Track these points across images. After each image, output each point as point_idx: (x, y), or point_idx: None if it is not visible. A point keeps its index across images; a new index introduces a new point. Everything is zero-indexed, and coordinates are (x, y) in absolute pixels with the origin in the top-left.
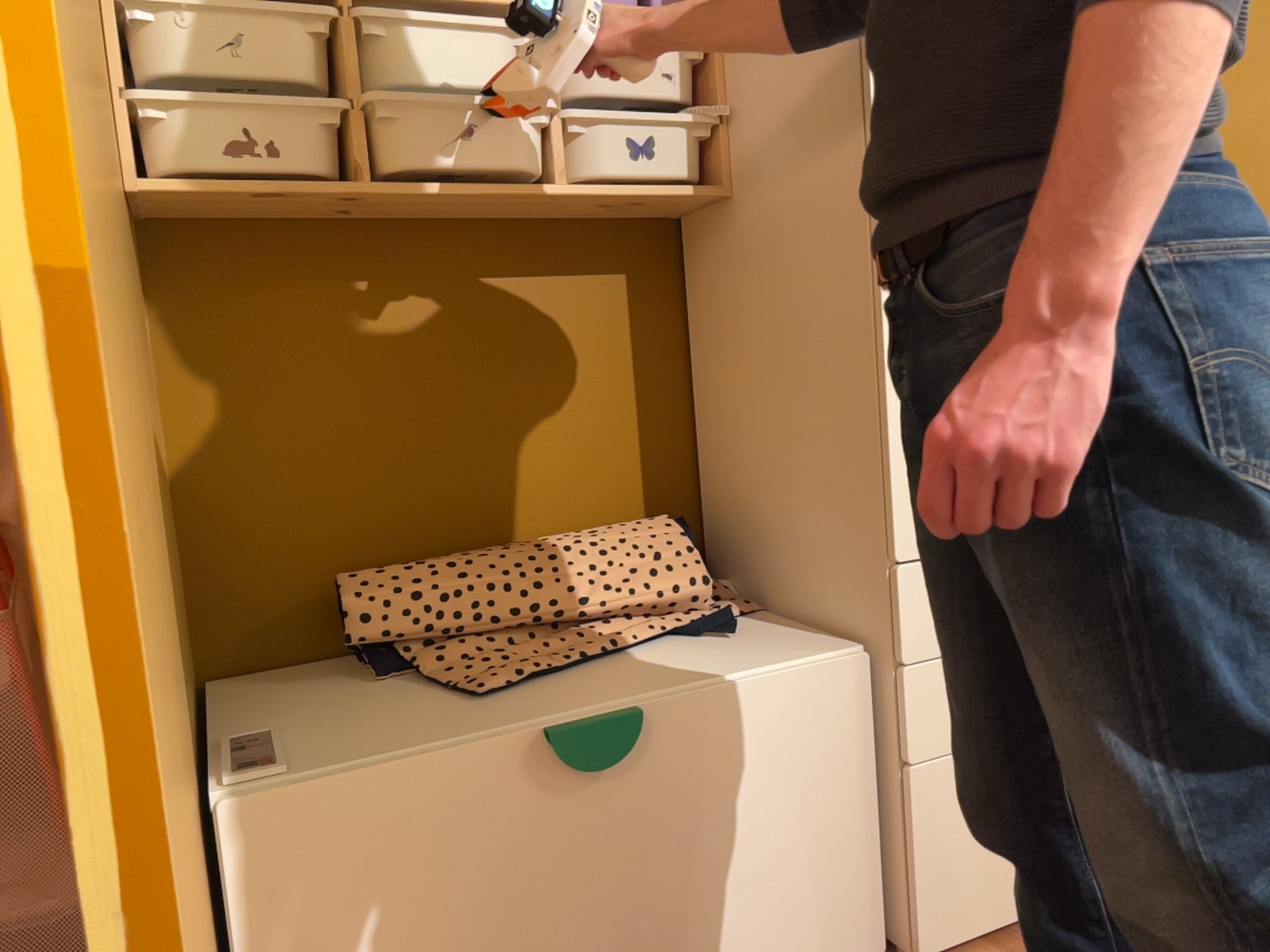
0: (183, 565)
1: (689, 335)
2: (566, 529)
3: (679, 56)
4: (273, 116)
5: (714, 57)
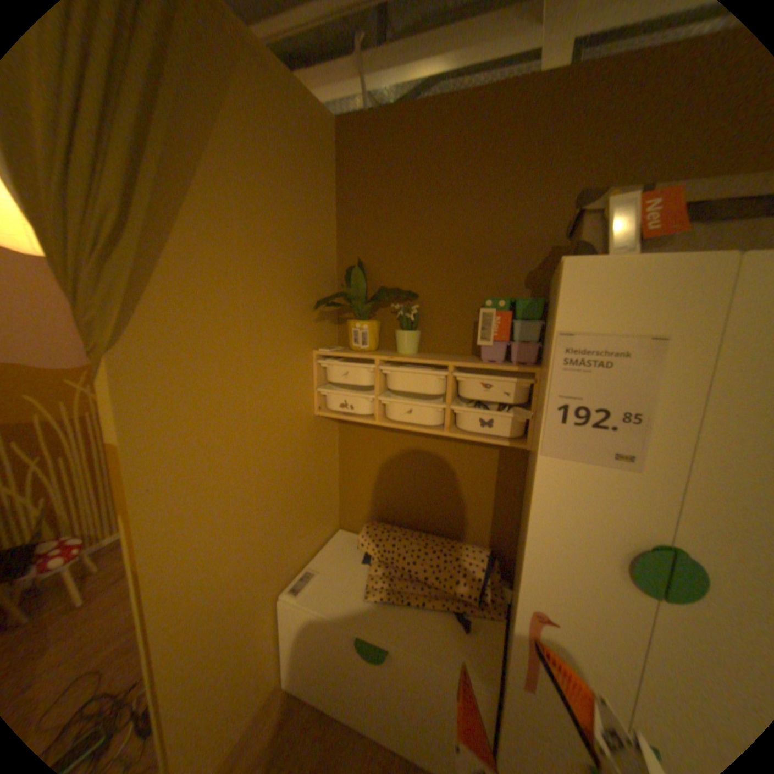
0: (337, 498)
1: (525, 483)
2: (453, 534)
3: (511, 388)
4: (353, 396)
5: (533, 388)
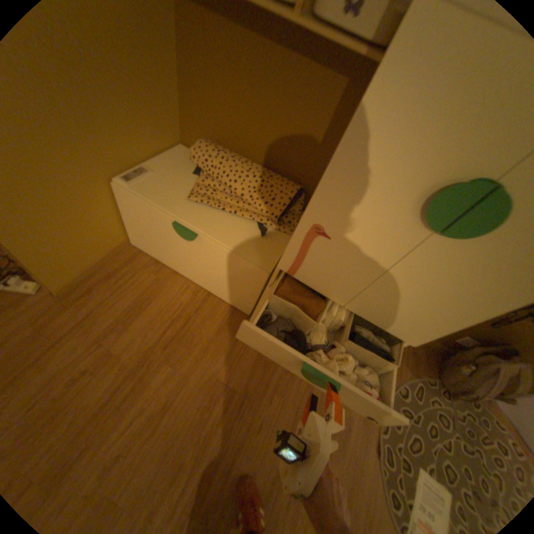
0: (176, 109)
1: None
2: (276, 168)
3: None
4: None
5: None
